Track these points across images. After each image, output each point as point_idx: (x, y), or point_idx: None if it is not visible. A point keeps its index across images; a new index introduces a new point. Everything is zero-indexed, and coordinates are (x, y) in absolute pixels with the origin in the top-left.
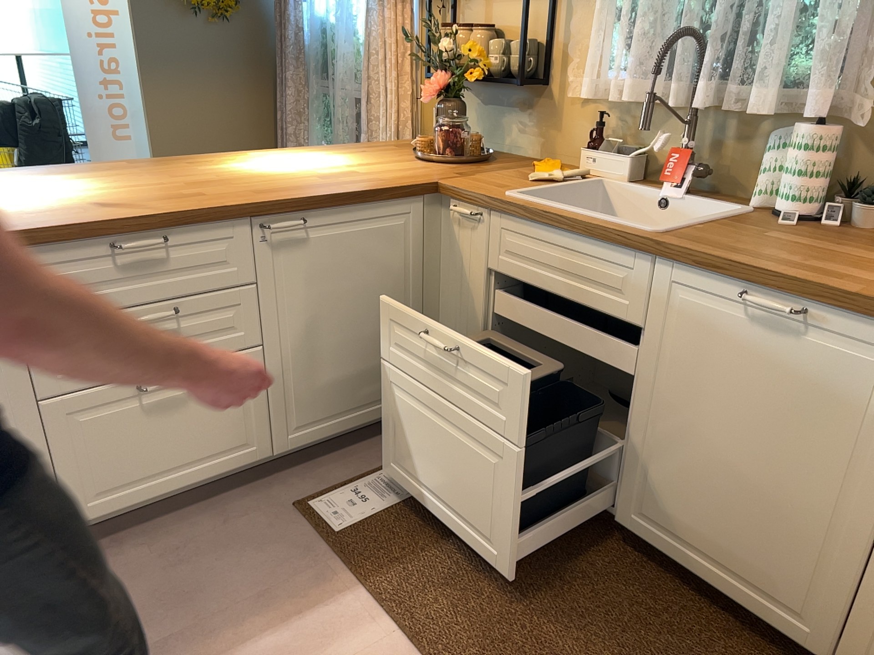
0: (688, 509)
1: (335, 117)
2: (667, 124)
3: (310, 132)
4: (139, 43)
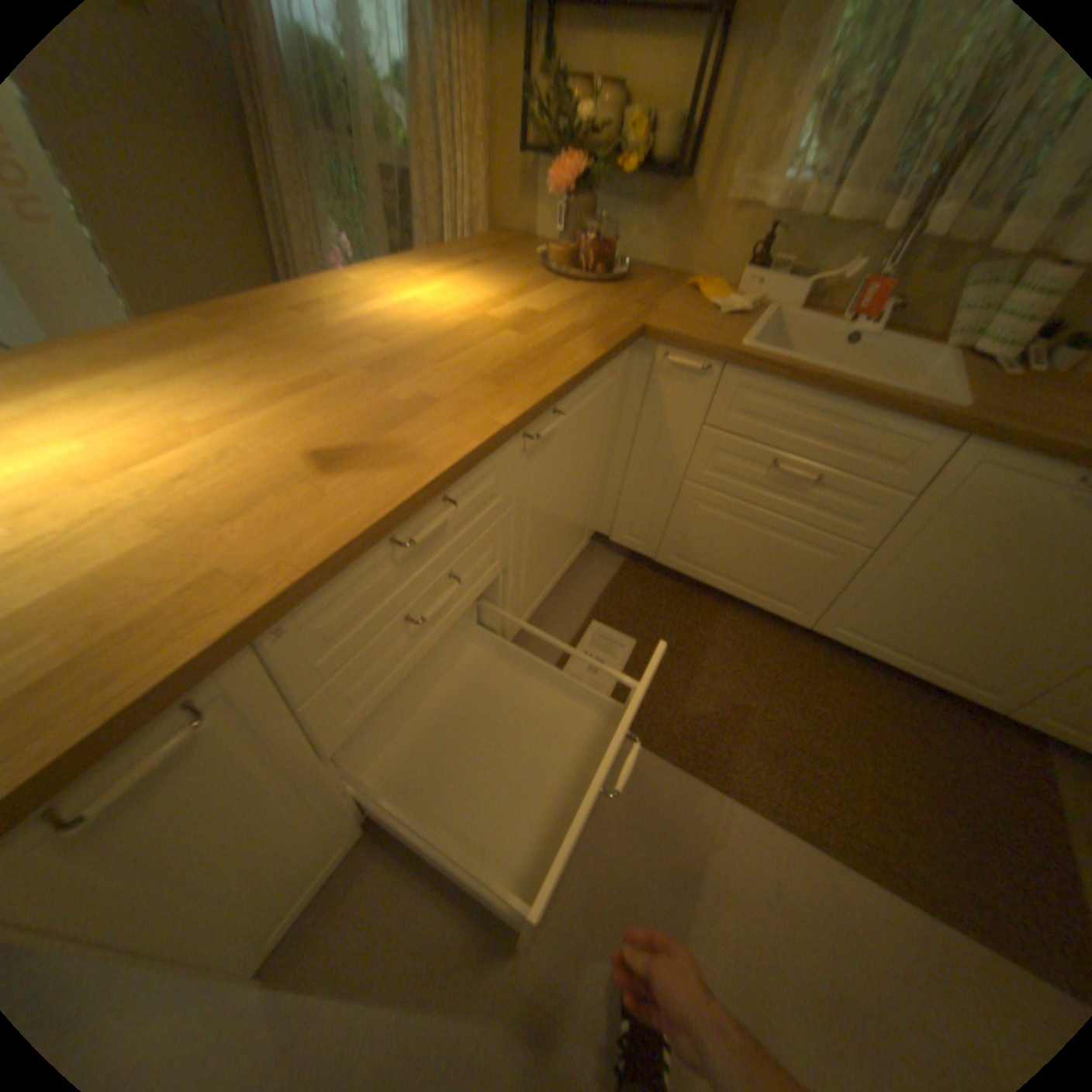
0: (908, 628)
1: (360, 189)
2: (853, 240)
3: (318, 206)
4: None
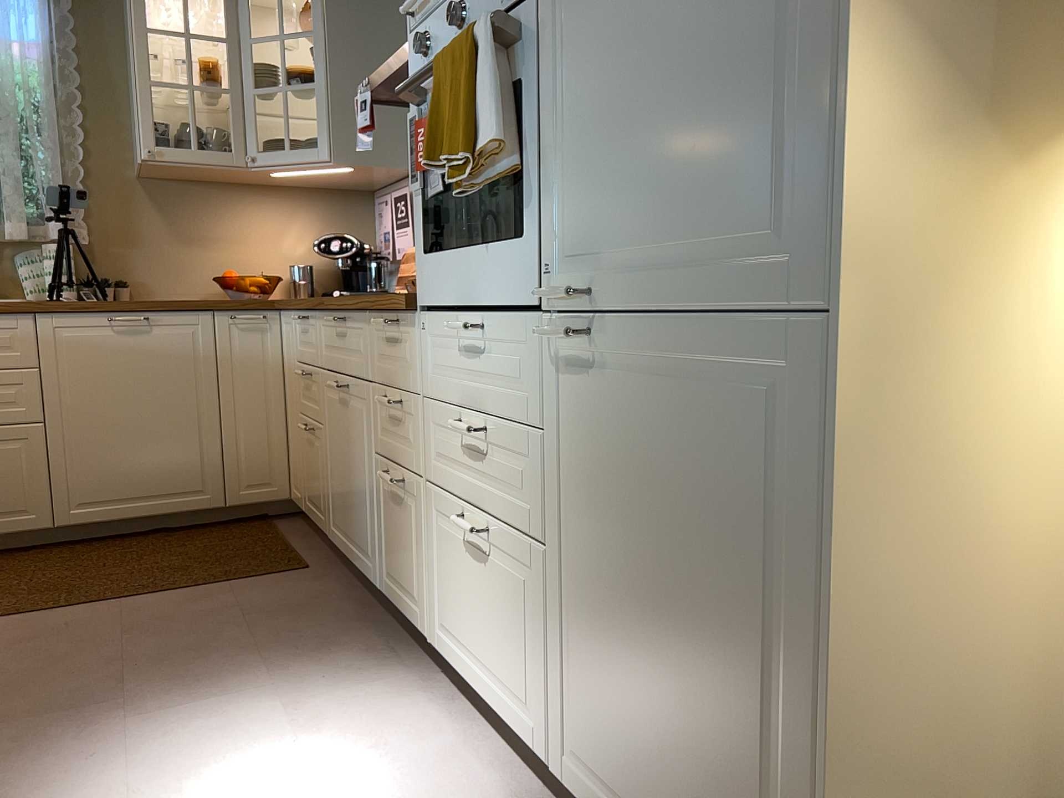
0: (114, 475)
1: None
2: None
3: None
4: None
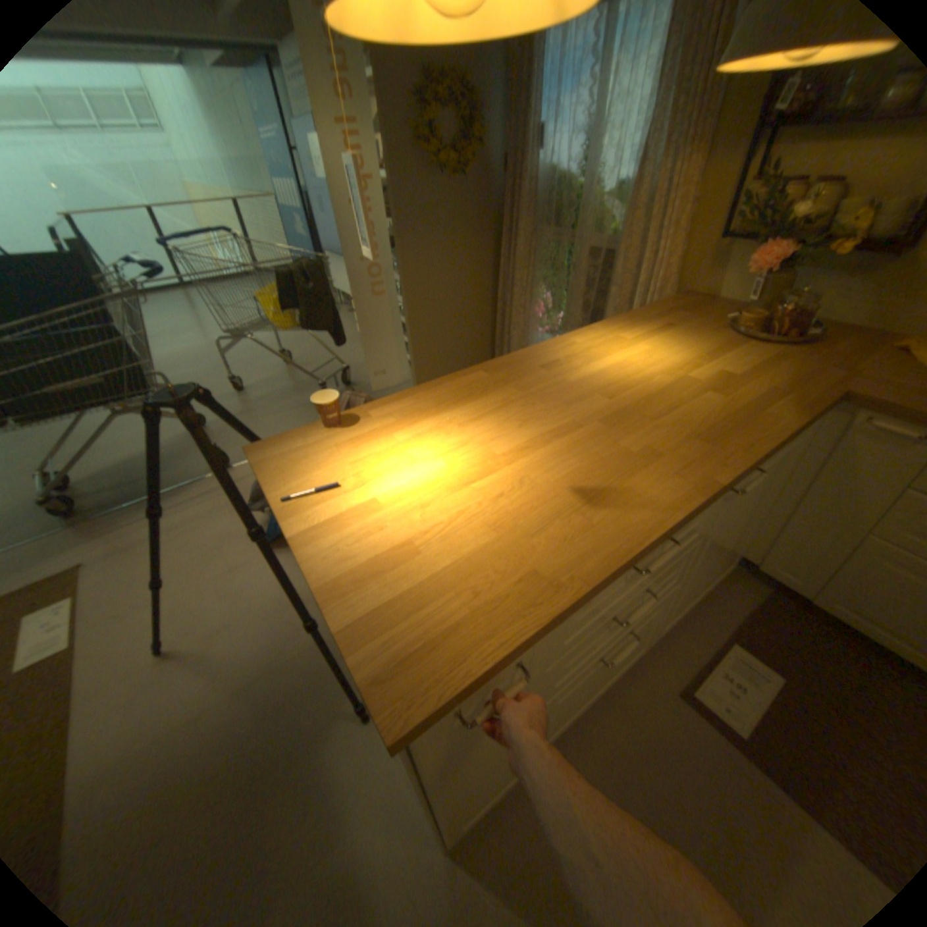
0: None
1: (572, 266)
2: None
3: (537, 277)
4: (393, 206)
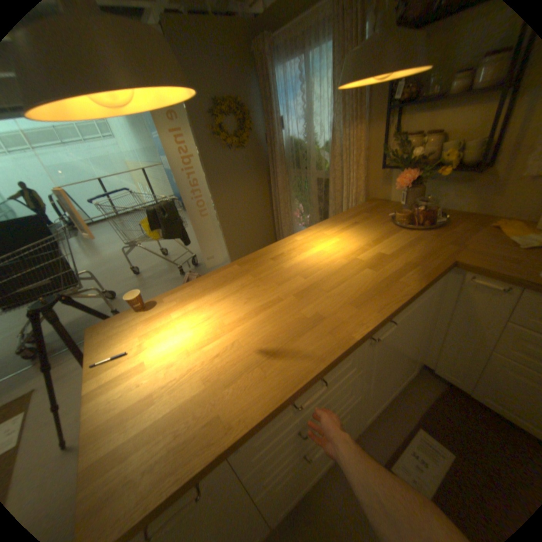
0: None
1: (308, 190)
2: None
3: (291, 197)
4: (204, 169)
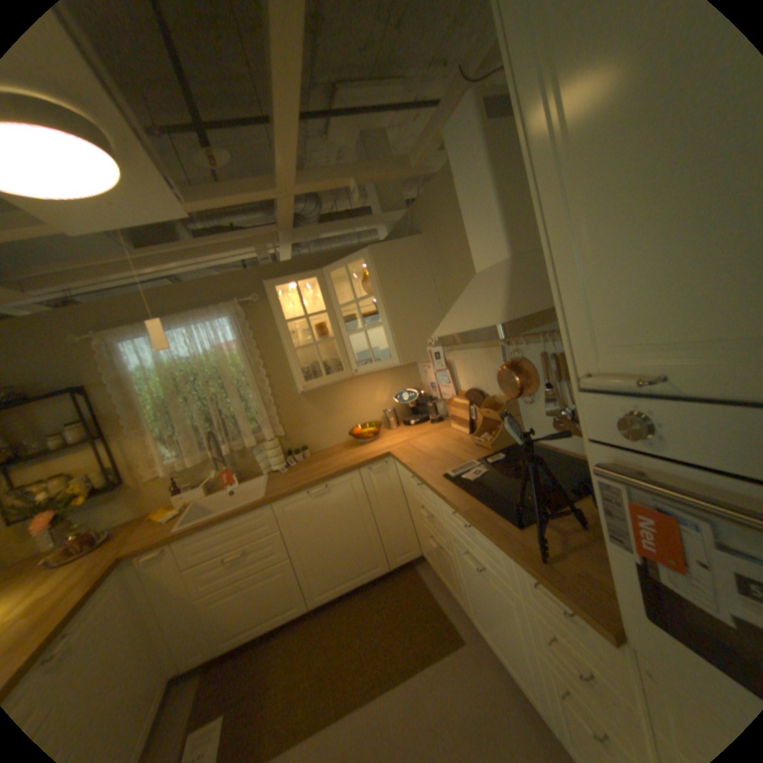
0: (330, 574)
1: None
2: (208, 466)
3: None
4: None
